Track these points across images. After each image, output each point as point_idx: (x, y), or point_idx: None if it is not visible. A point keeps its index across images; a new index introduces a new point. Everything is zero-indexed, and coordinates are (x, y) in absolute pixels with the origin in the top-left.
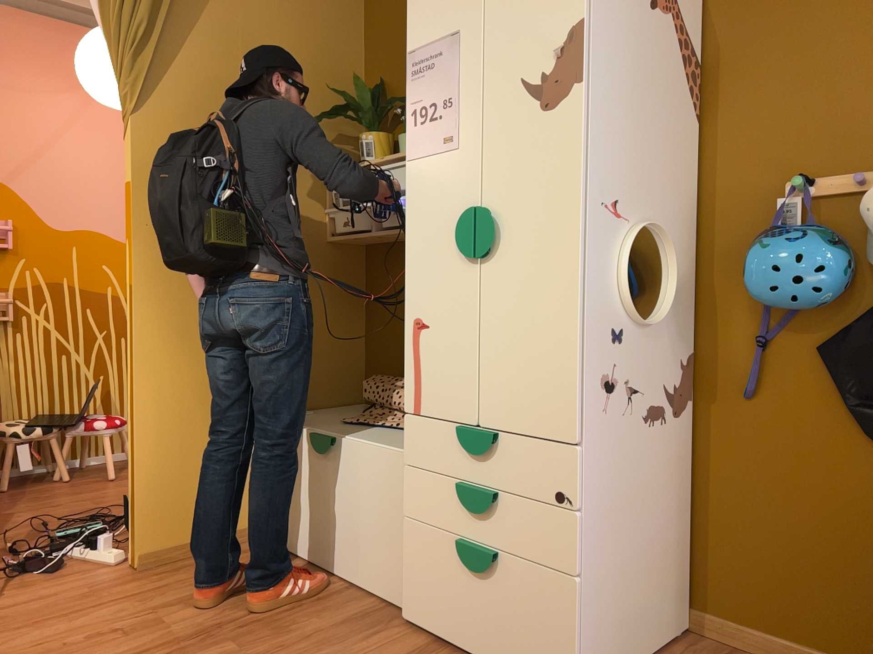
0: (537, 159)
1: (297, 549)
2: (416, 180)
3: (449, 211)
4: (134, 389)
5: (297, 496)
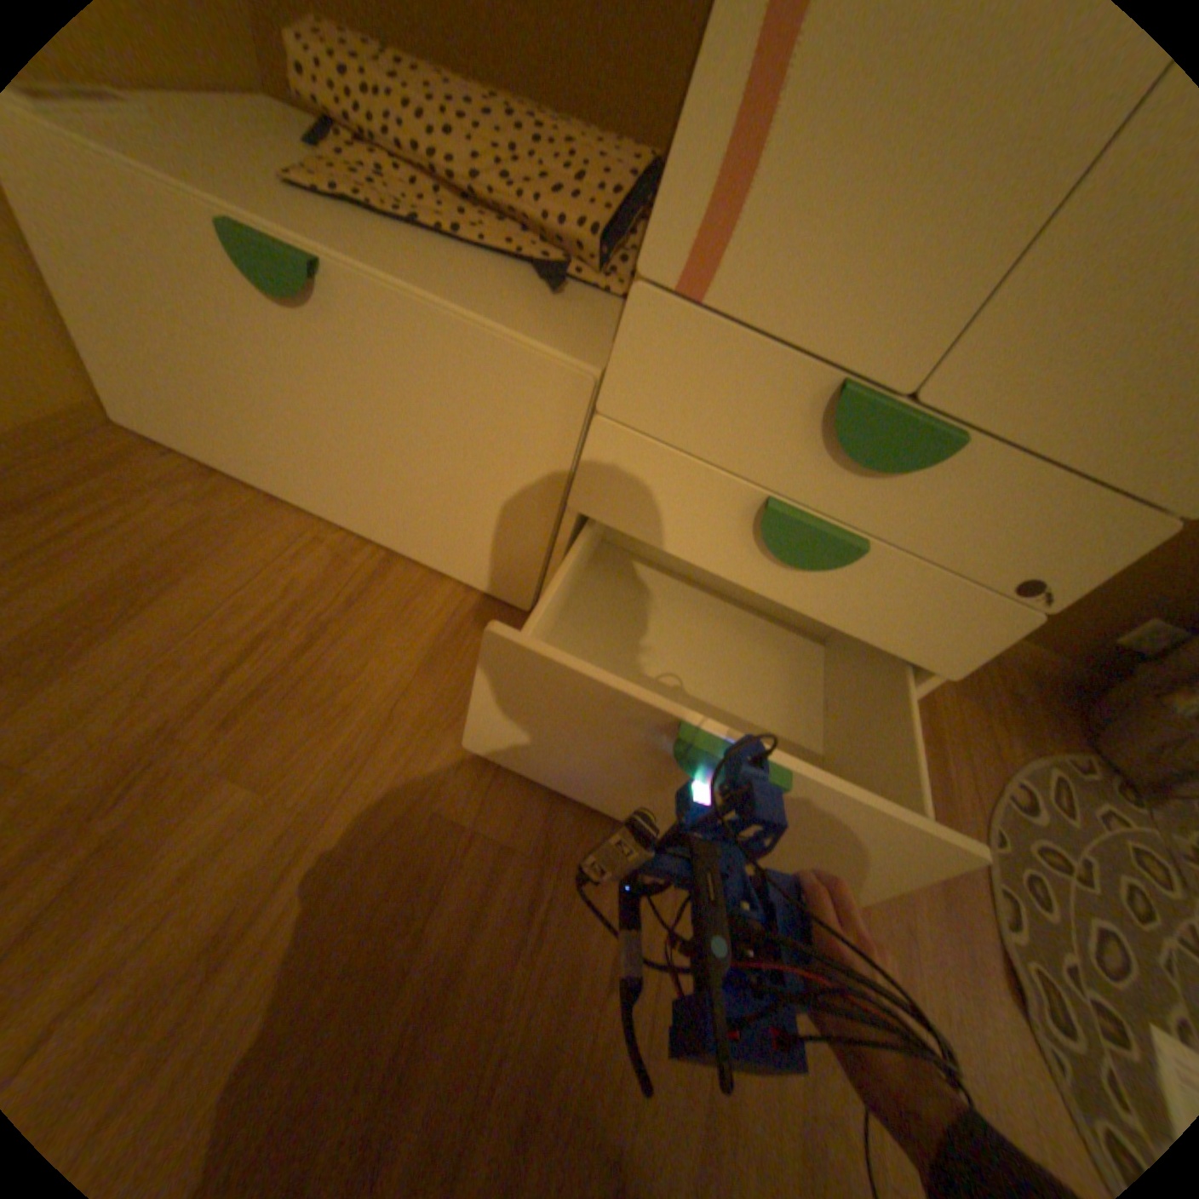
0: None
1: (242, 470)
2: None
3: None
4: None
5: (214, 371)
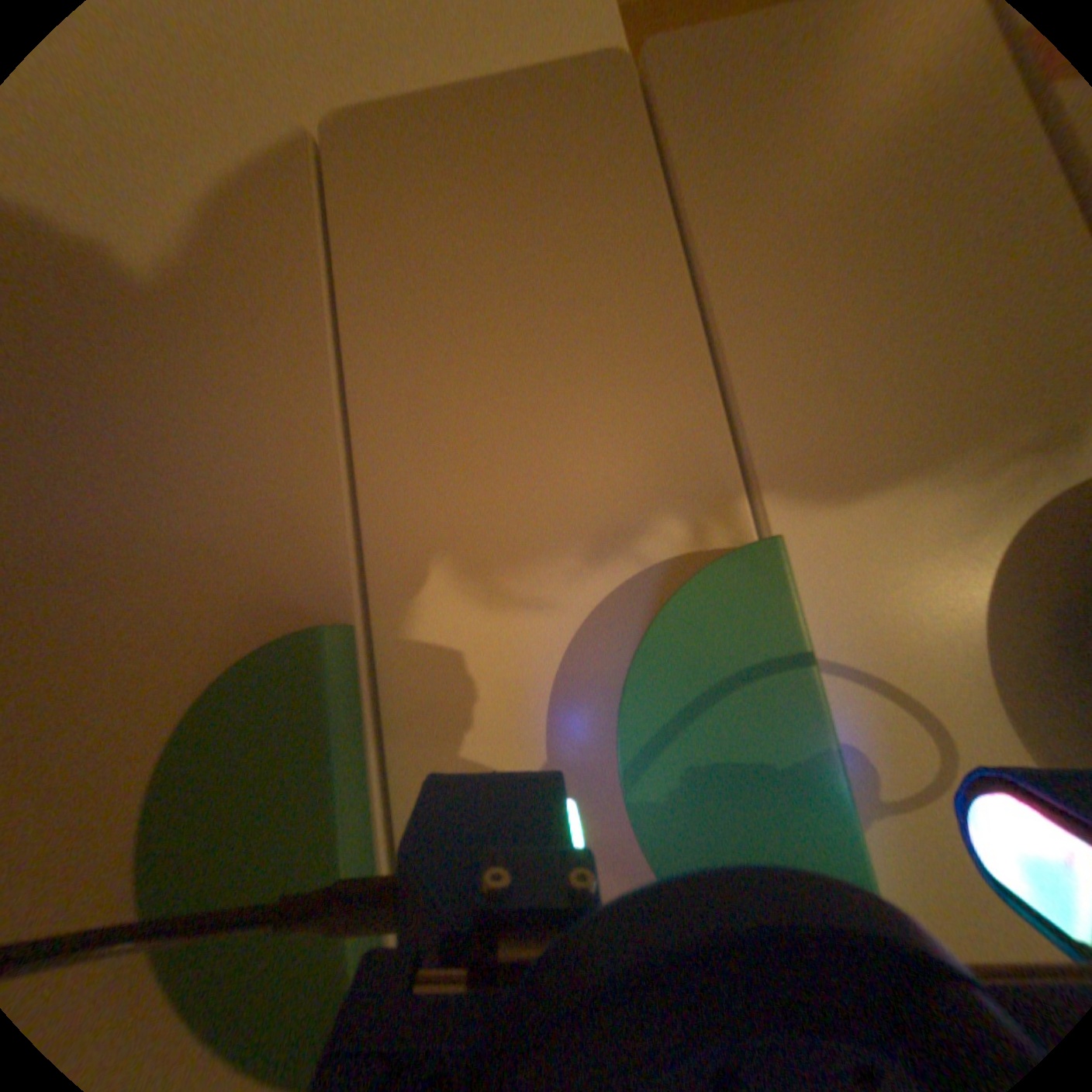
0: None
1: None
2: None
3: None
4: None
5: None
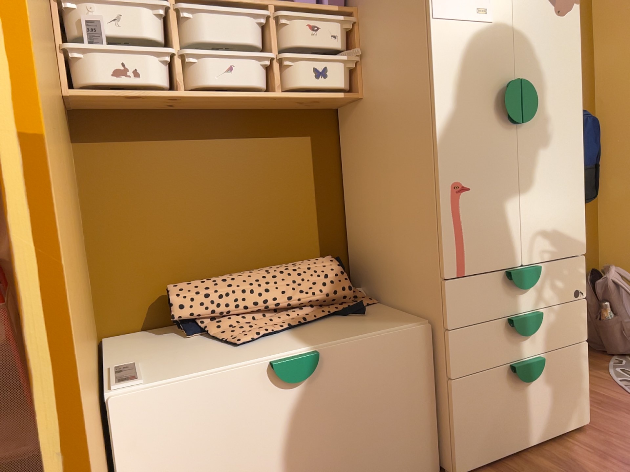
0: (555, 51)
1: None
2: (447, 42)
3: (487, 80)
4: (73, 436)
5: (242, 467)
